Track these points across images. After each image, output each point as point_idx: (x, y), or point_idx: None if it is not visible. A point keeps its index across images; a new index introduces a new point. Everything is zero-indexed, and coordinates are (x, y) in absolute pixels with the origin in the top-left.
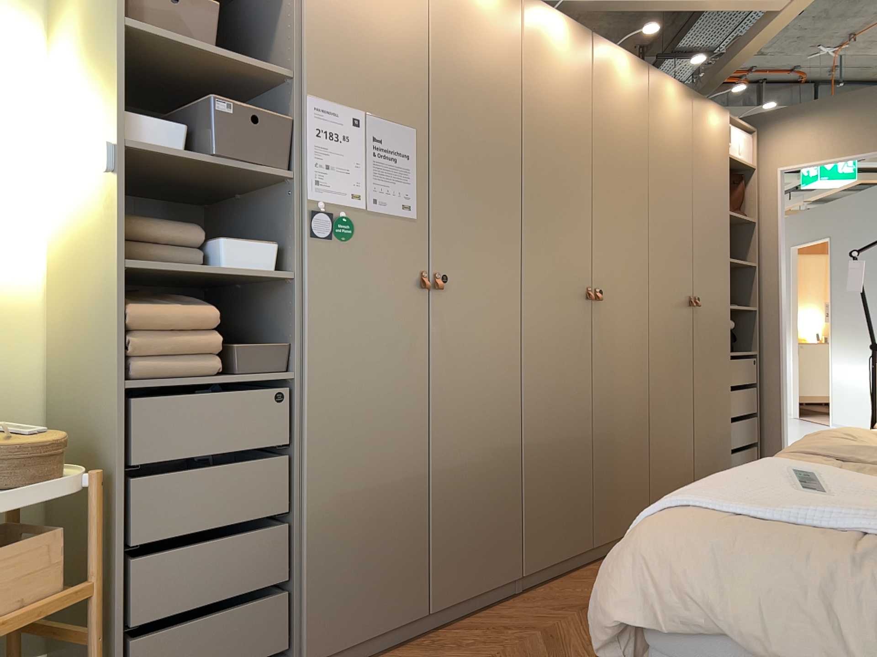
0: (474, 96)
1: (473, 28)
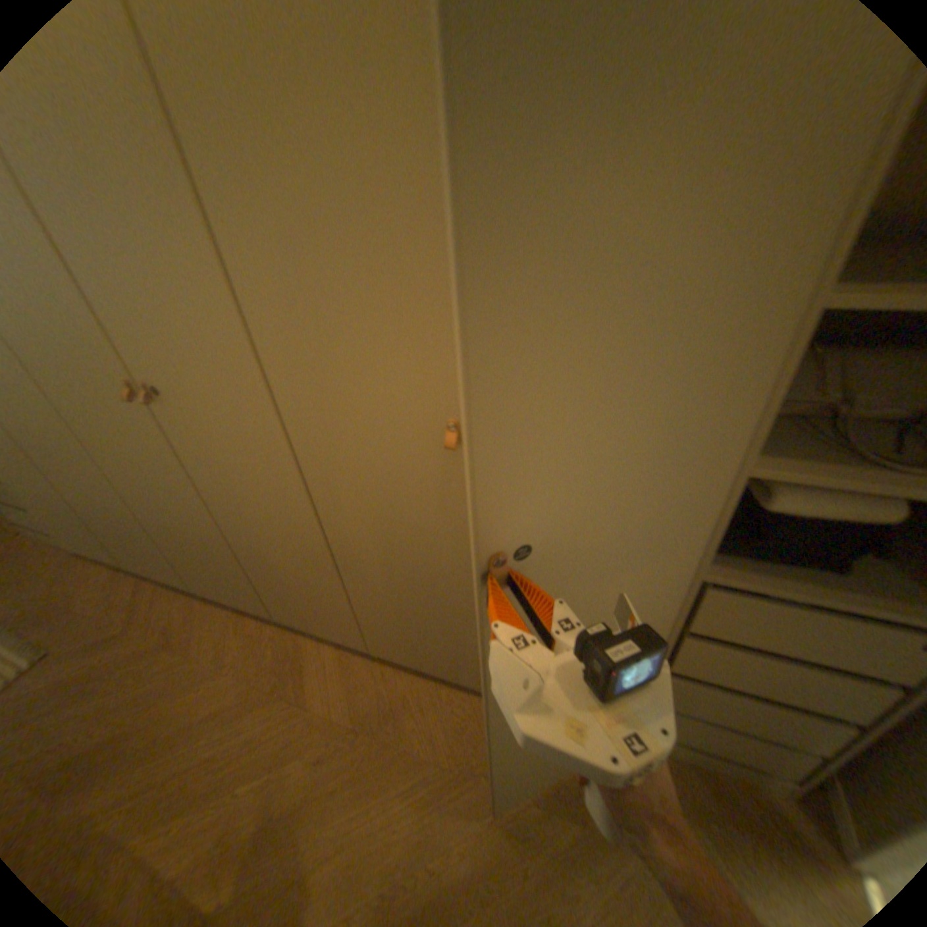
0: None
1: None
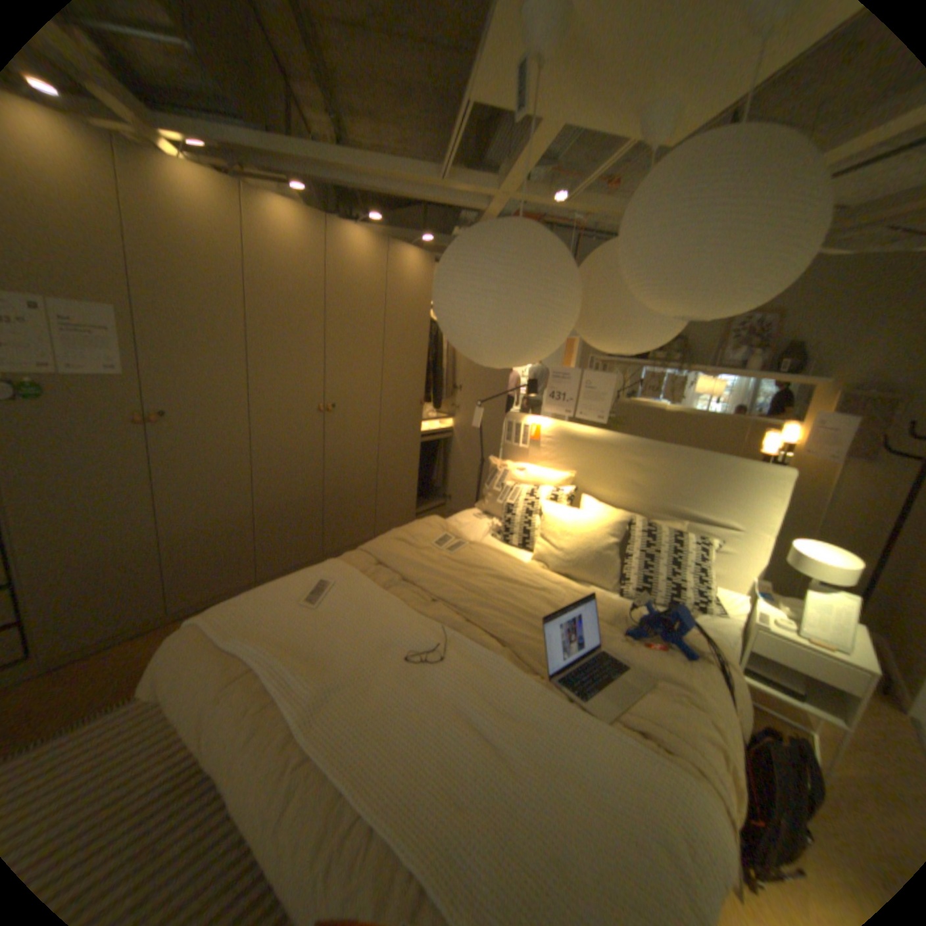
0: (183, 278)
1: (178, 220)
